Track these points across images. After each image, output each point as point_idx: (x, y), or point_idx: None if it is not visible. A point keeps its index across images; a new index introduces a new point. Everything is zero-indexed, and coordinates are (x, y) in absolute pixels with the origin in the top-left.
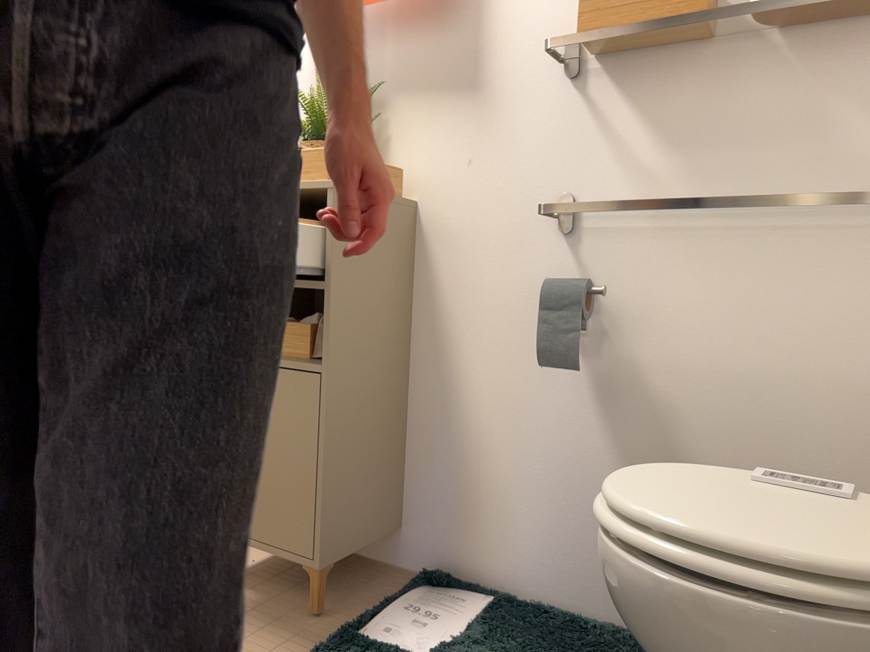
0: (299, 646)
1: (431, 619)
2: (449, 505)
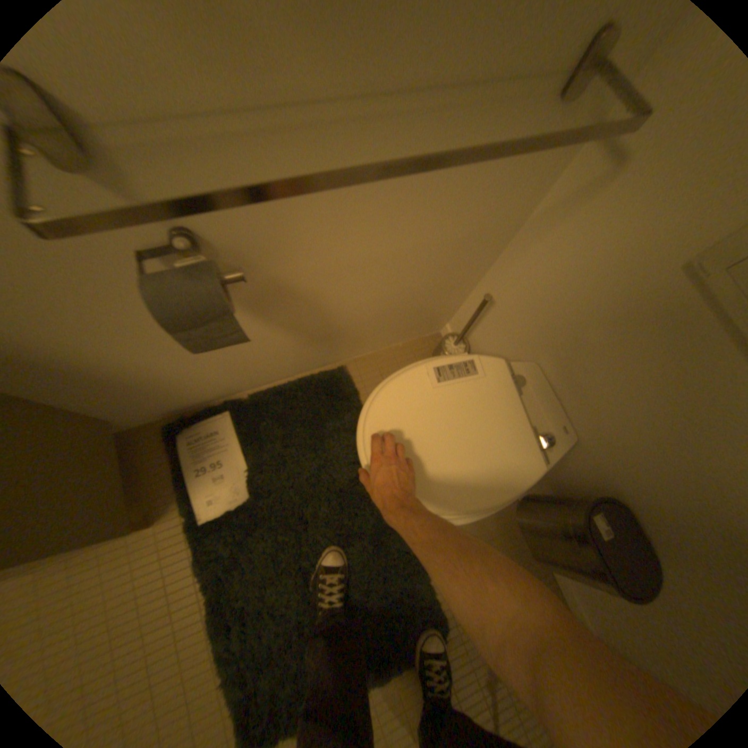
0: (168, 554)
1: (218, 467)
2: (145, 399)
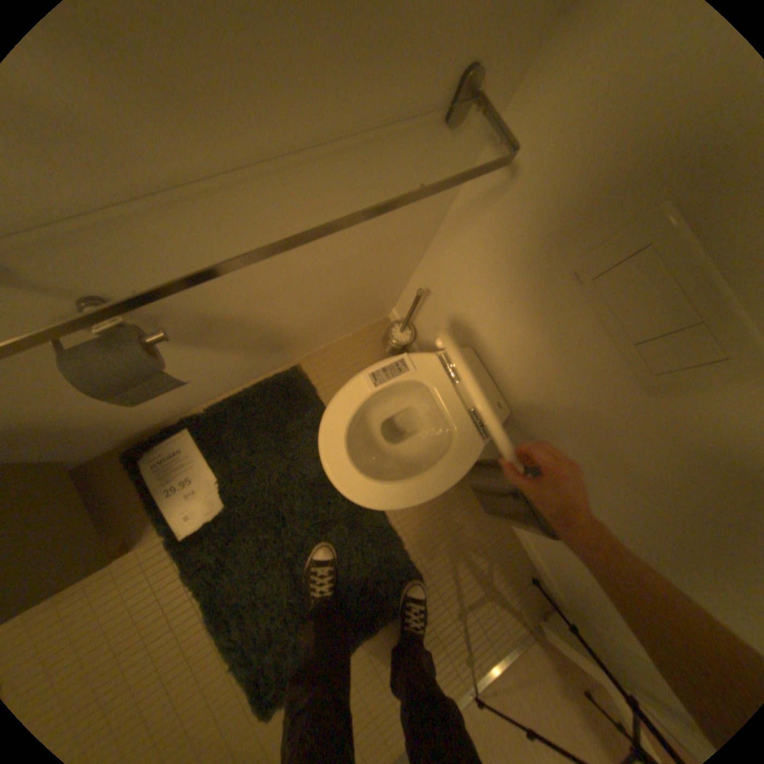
0: (153, 573)
1: (185, 485)
2: (92, 436)
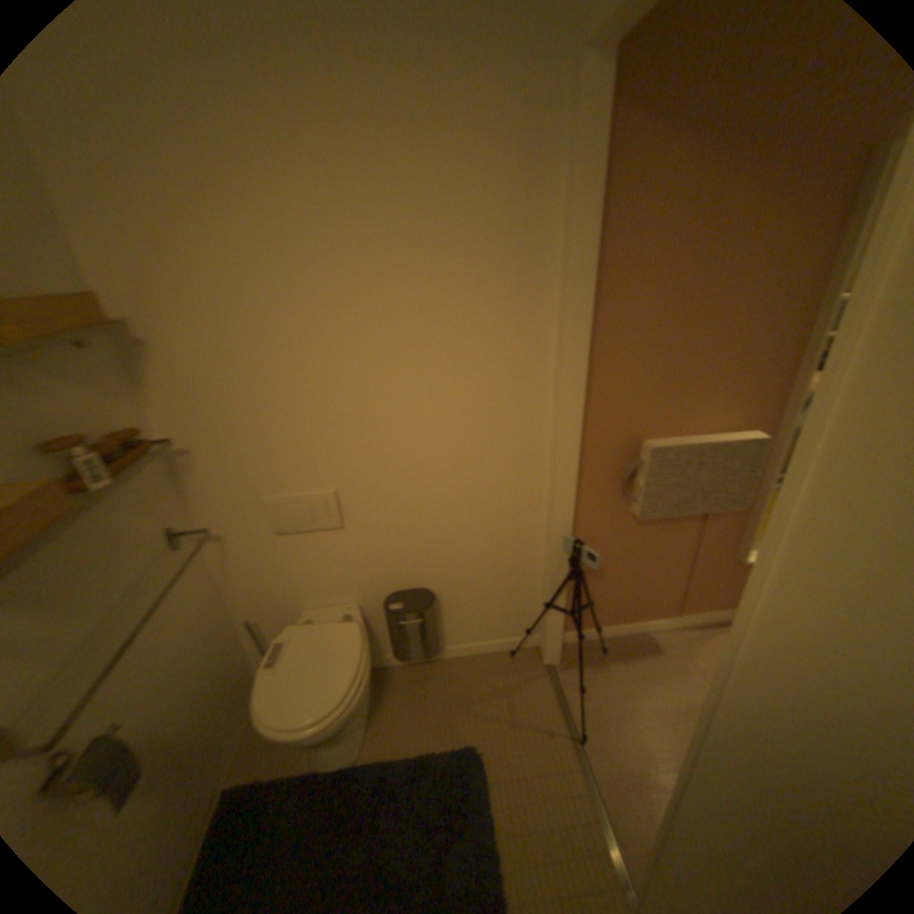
0: None
1: None
2: None
